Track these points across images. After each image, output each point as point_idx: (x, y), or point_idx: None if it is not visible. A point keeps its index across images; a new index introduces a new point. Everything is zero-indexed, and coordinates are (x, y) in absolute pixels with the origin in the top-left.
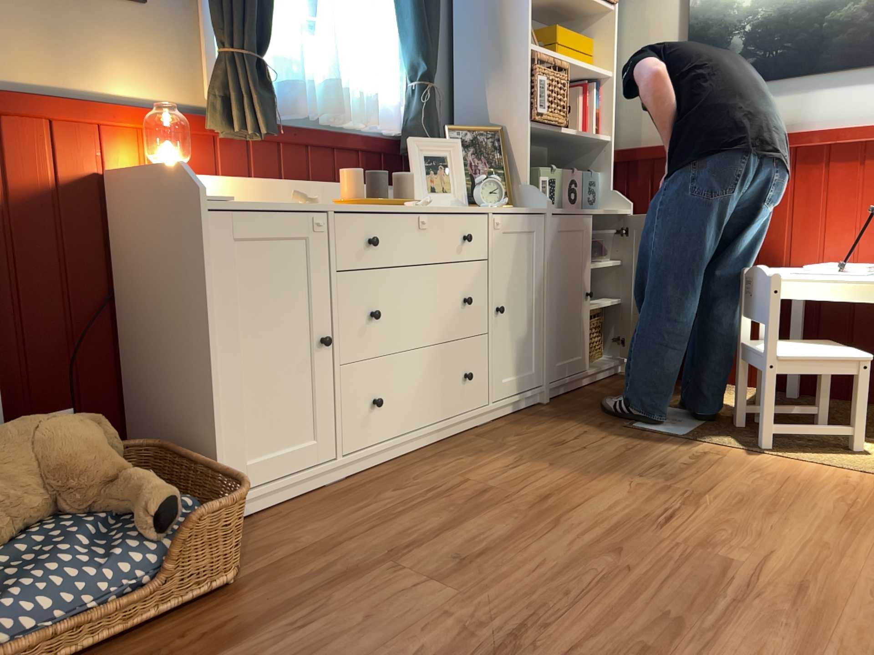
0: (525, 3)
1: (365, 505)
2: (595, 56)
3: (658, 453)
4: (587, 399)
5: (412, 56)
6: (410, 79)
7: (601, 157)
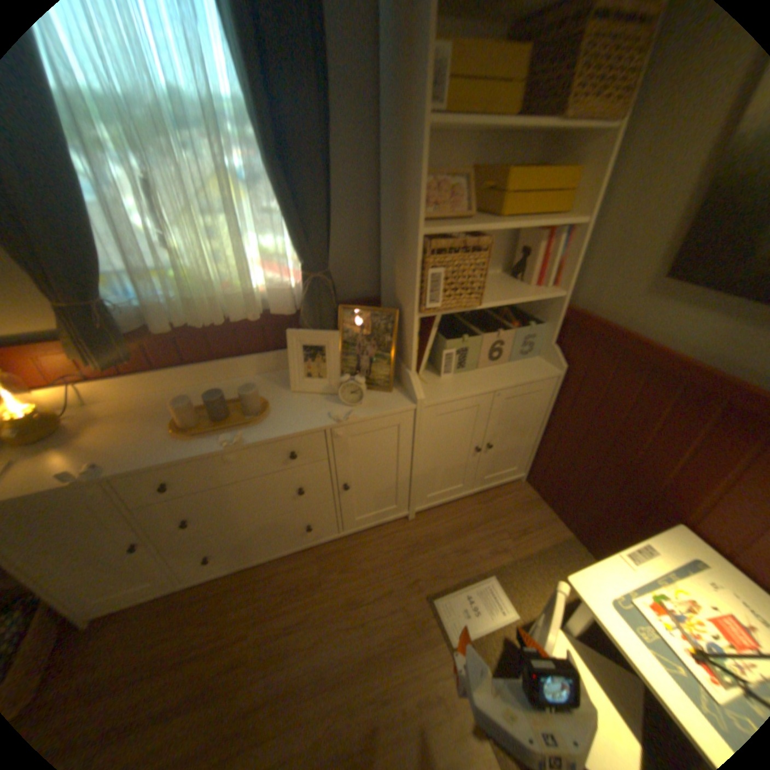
0: (421, 176)
1: (169, 636)
2: (580, 188)
3: (405, 673)
4: (448, 524)
5: (293, 244)
6: (301, 263)
7: (553, 309)
